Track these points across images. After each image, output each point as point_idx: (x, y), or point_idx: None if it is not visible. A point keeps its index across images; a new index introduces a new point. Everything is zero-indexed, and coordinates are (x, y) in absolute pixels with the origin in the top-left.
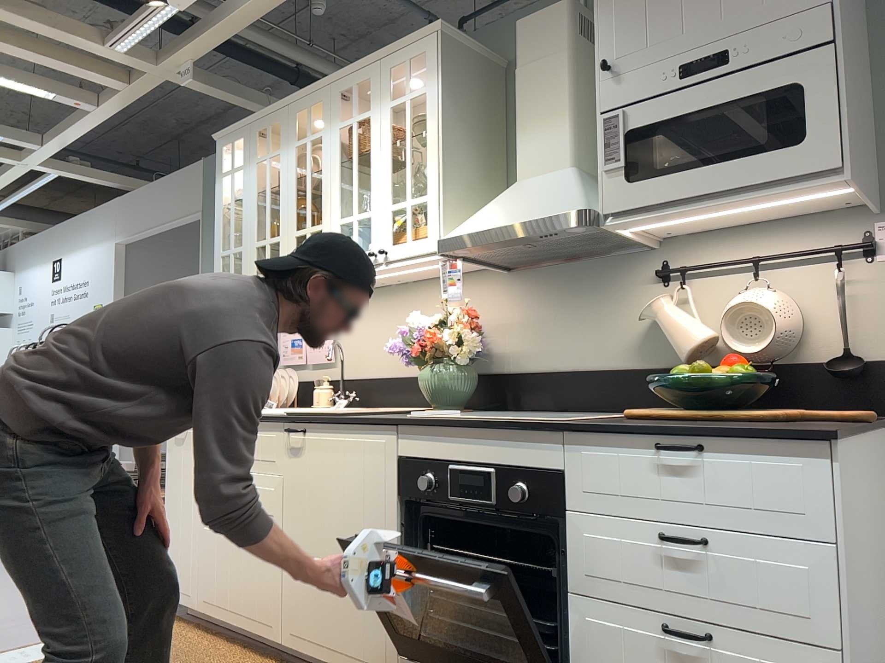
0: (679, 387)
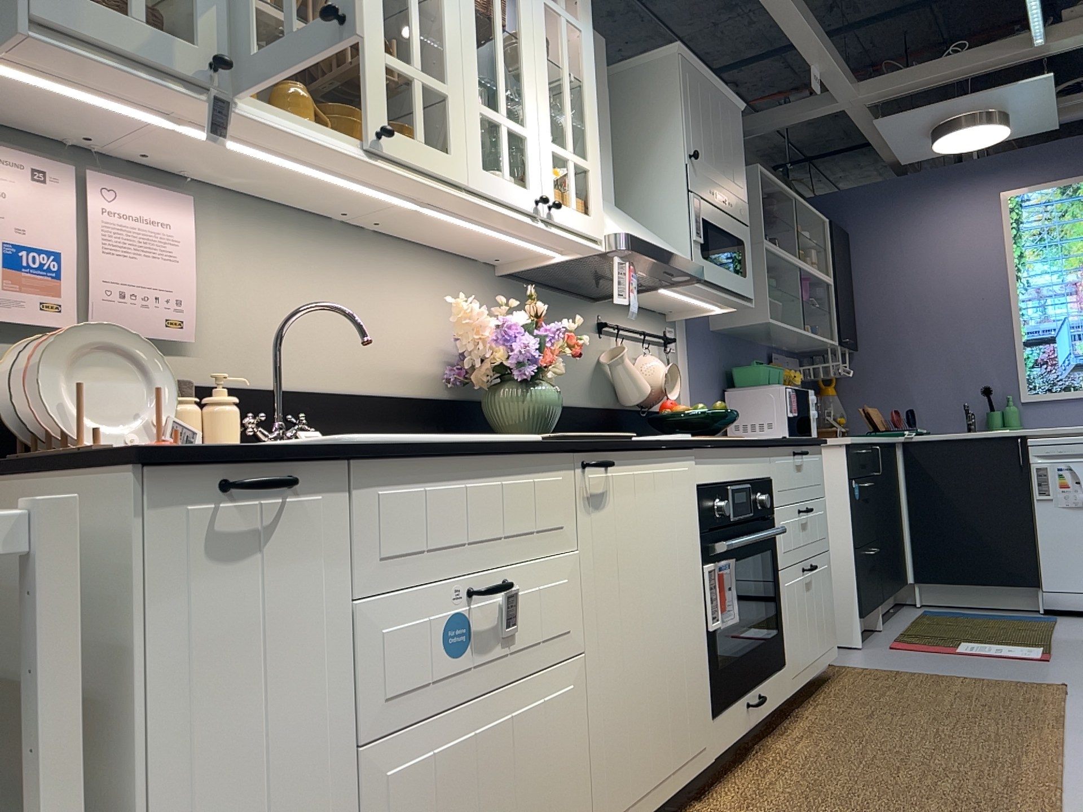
0: (701, 421)
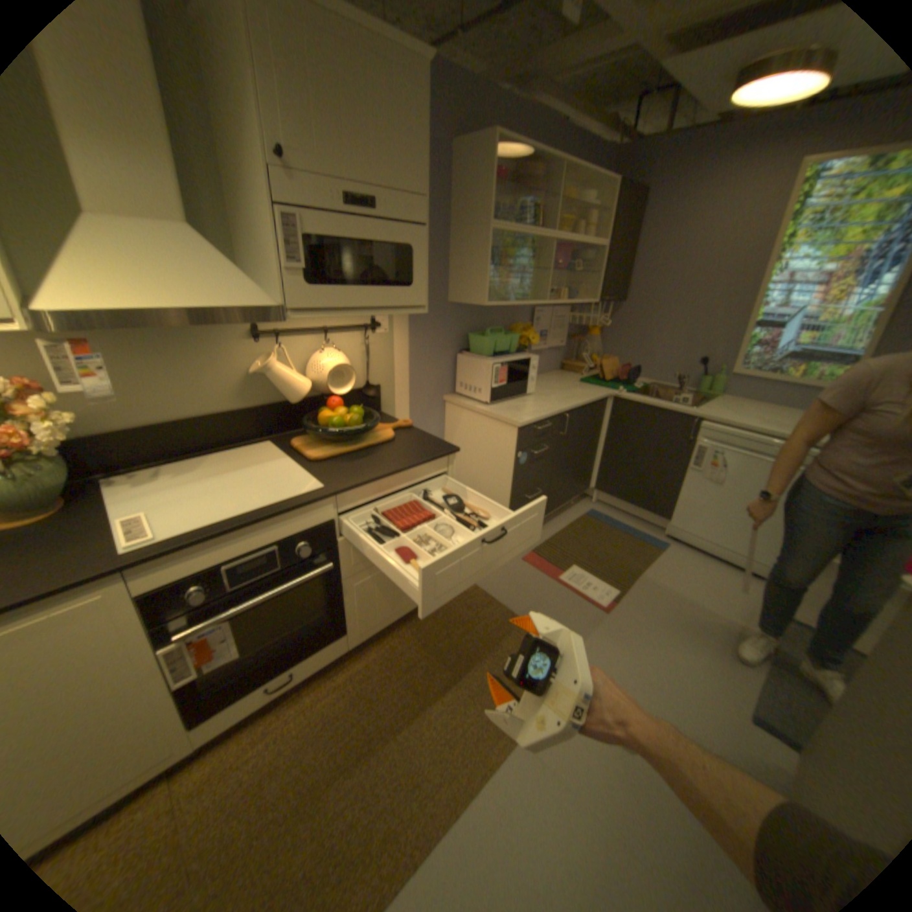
0: (333, 431)
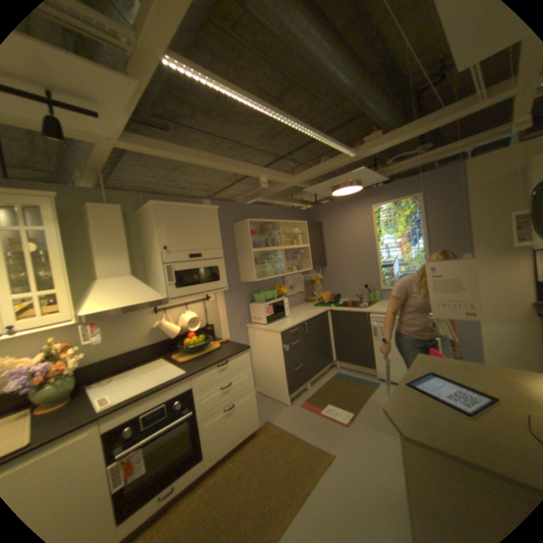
0: (190, 348)
